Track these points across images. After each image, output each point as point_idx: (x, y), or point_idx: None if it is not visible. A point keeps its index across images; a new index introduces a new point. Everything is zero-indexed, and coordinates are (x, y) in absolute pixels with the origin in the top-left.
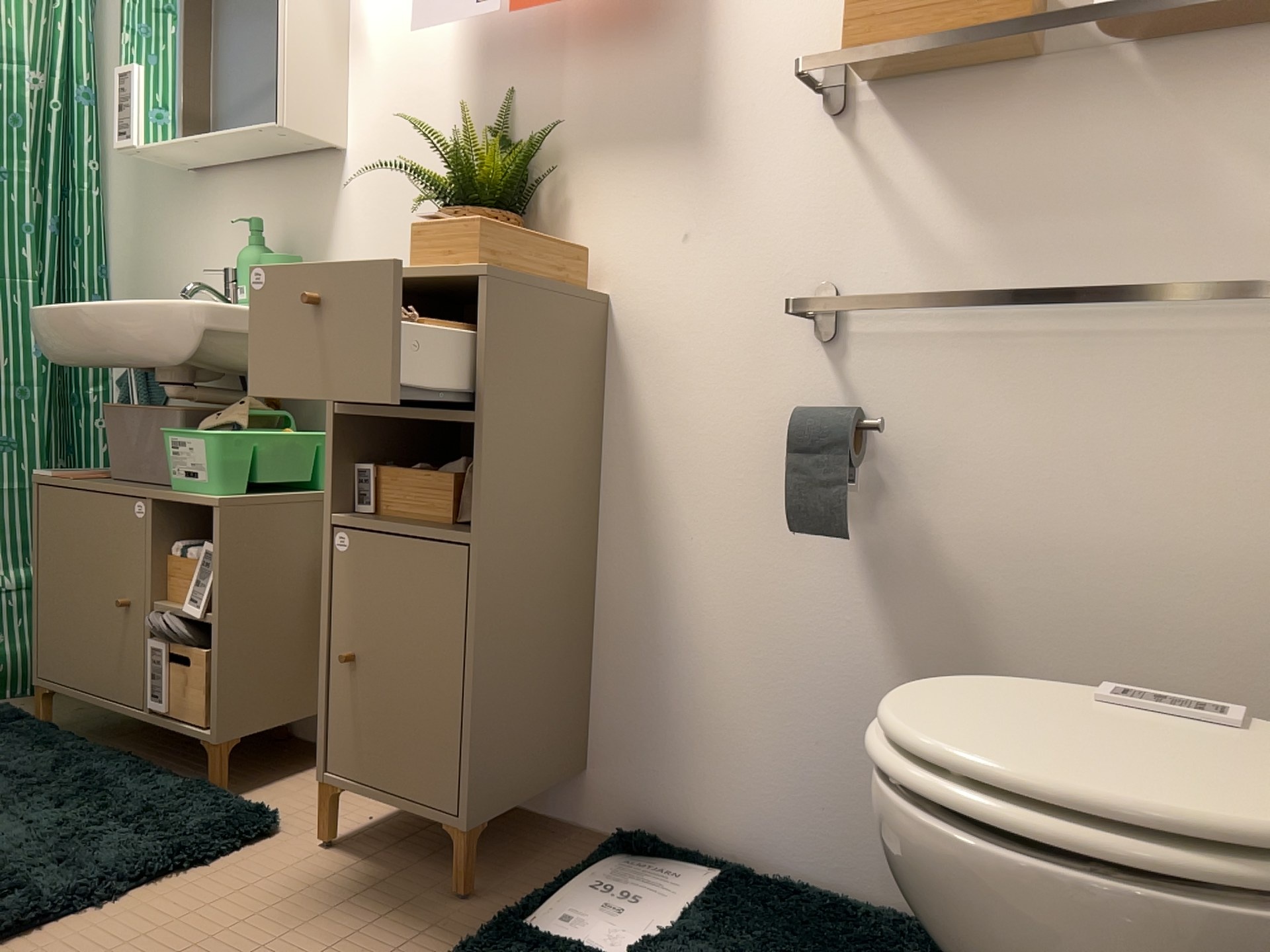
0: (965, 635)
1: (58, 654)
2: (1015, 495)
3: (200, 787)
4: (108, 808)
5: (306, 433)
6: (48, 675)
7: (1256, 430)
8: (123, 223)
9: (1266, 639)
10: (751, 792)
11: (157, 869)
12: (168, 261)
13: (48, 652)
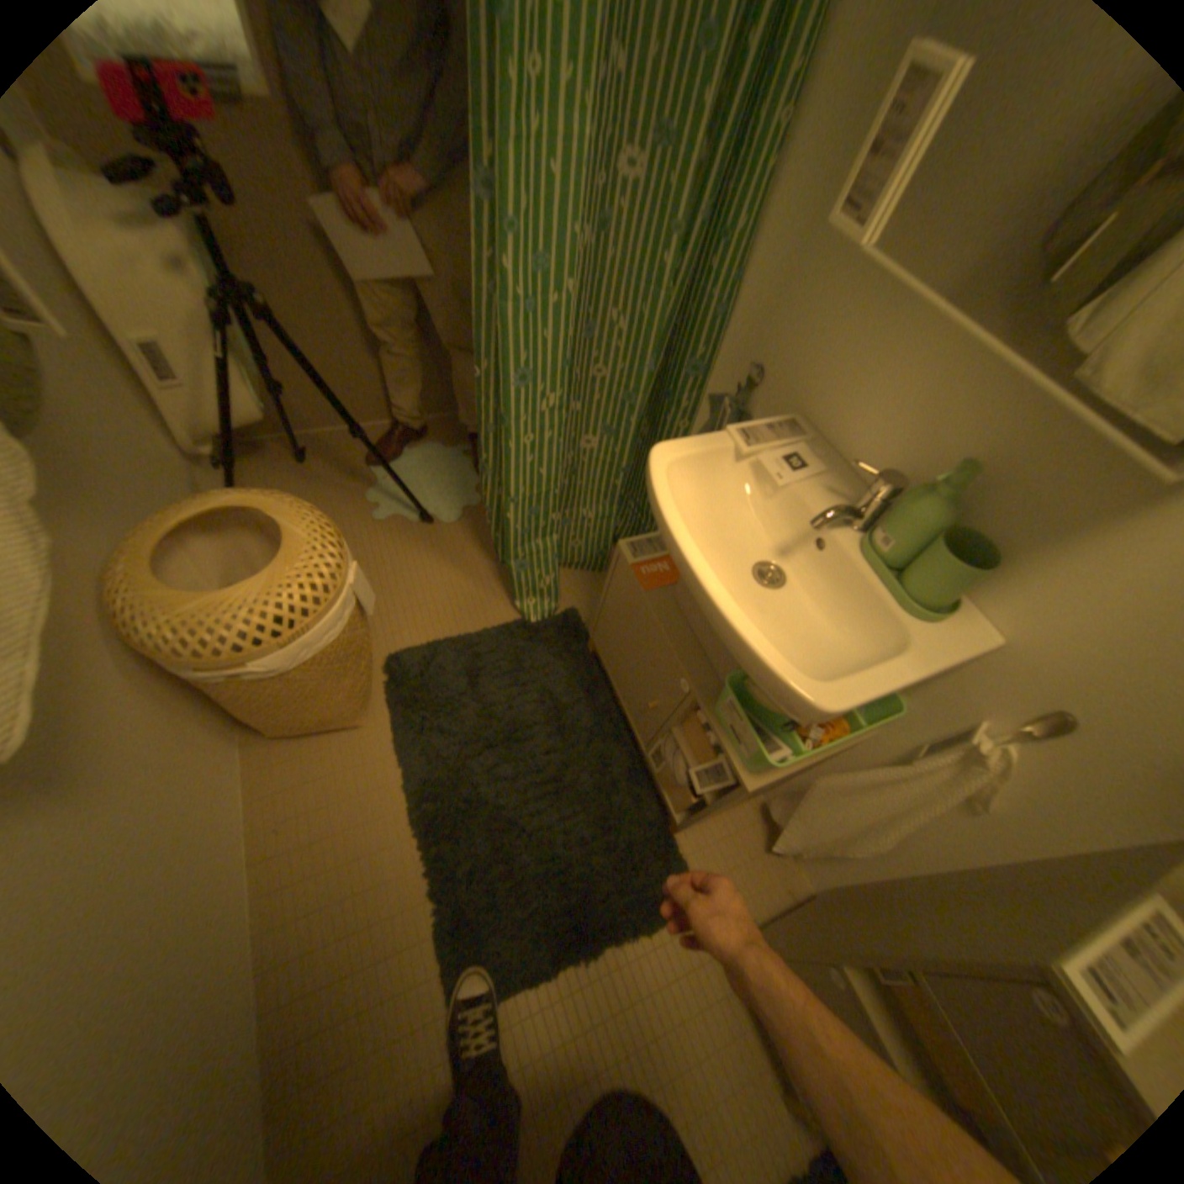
0: None
1: (607, 648)
2: None
3: (665, 837)
4: (611, 837)
5: (864, 730)
6: (600, 646)
7: None
8: (785, 214)
9: None
10: None
11: (625, 949)
12: (816, 322)
13: (602, 638)
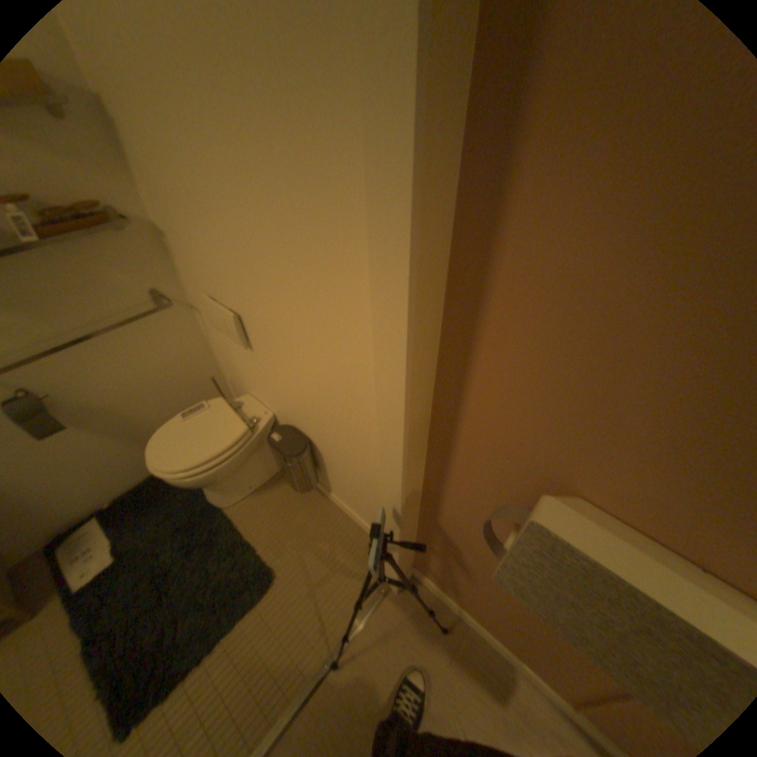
0: (114, 419)
1: None
2: (101, 381)
3: None
4: None
5: None
6: None
7: (154, 335)
8: None
9: (183, 373)
10: (78, 498)
11: None
12: None
13: None
